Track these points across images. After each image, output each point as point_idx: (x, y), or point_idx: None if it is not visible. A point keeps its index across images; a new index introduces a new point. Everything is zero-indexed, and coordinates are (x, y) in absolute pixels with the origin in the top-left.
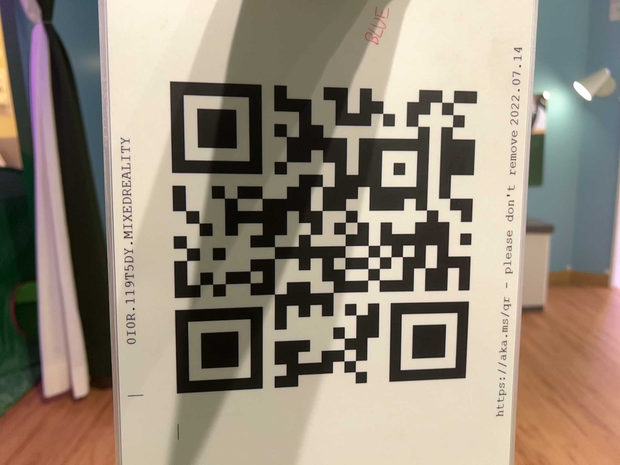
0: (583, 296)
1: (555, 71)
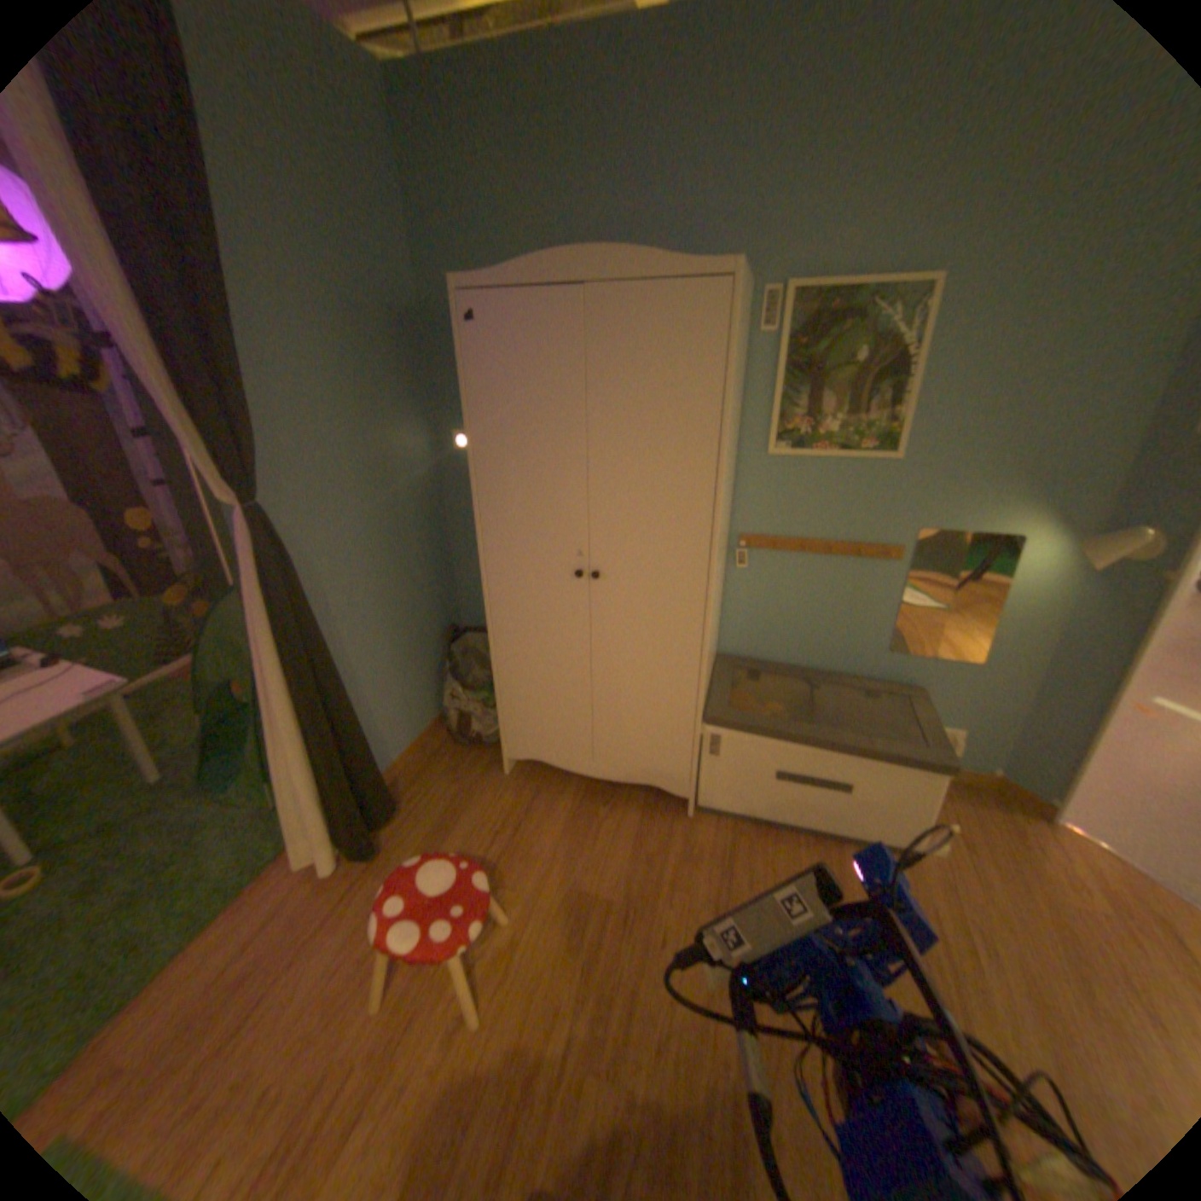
0: (1000, 831)
1: (1049, 502)
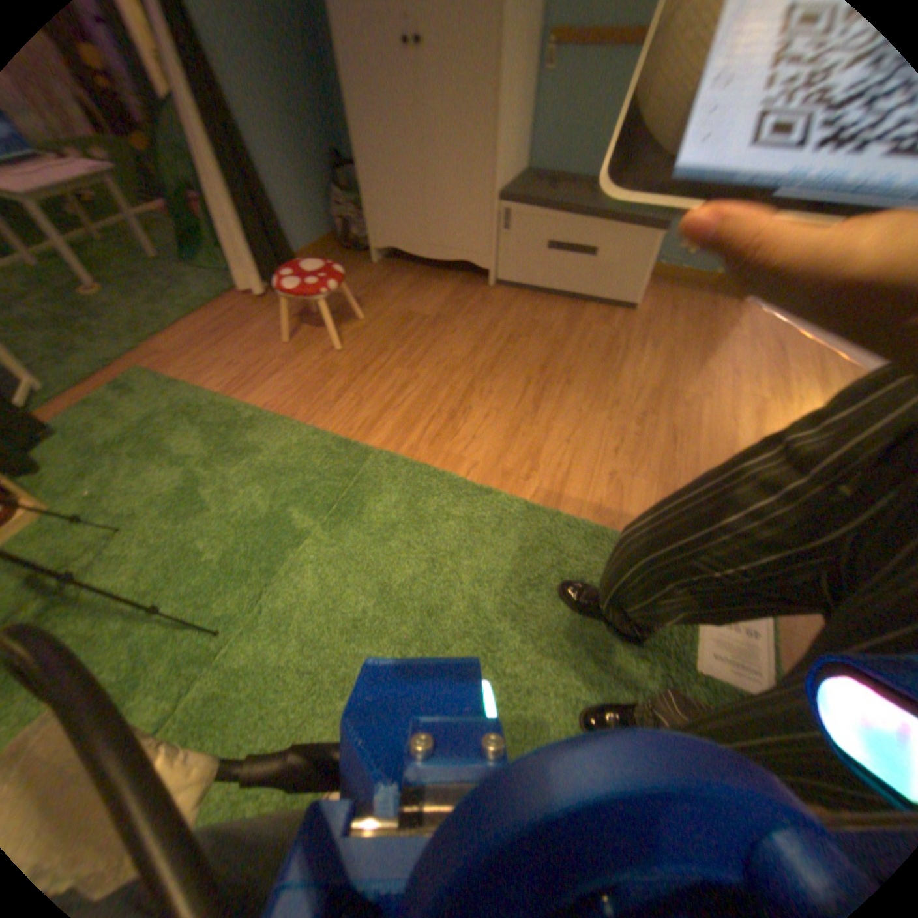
0: (699, 302)
1: None
